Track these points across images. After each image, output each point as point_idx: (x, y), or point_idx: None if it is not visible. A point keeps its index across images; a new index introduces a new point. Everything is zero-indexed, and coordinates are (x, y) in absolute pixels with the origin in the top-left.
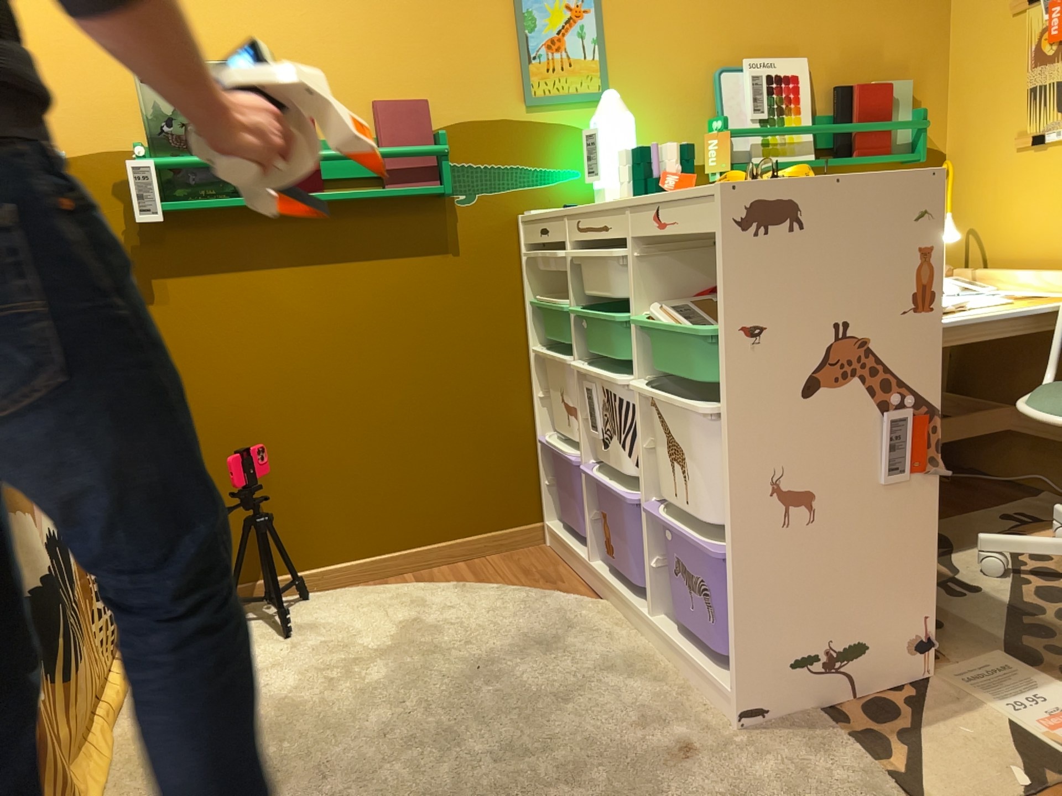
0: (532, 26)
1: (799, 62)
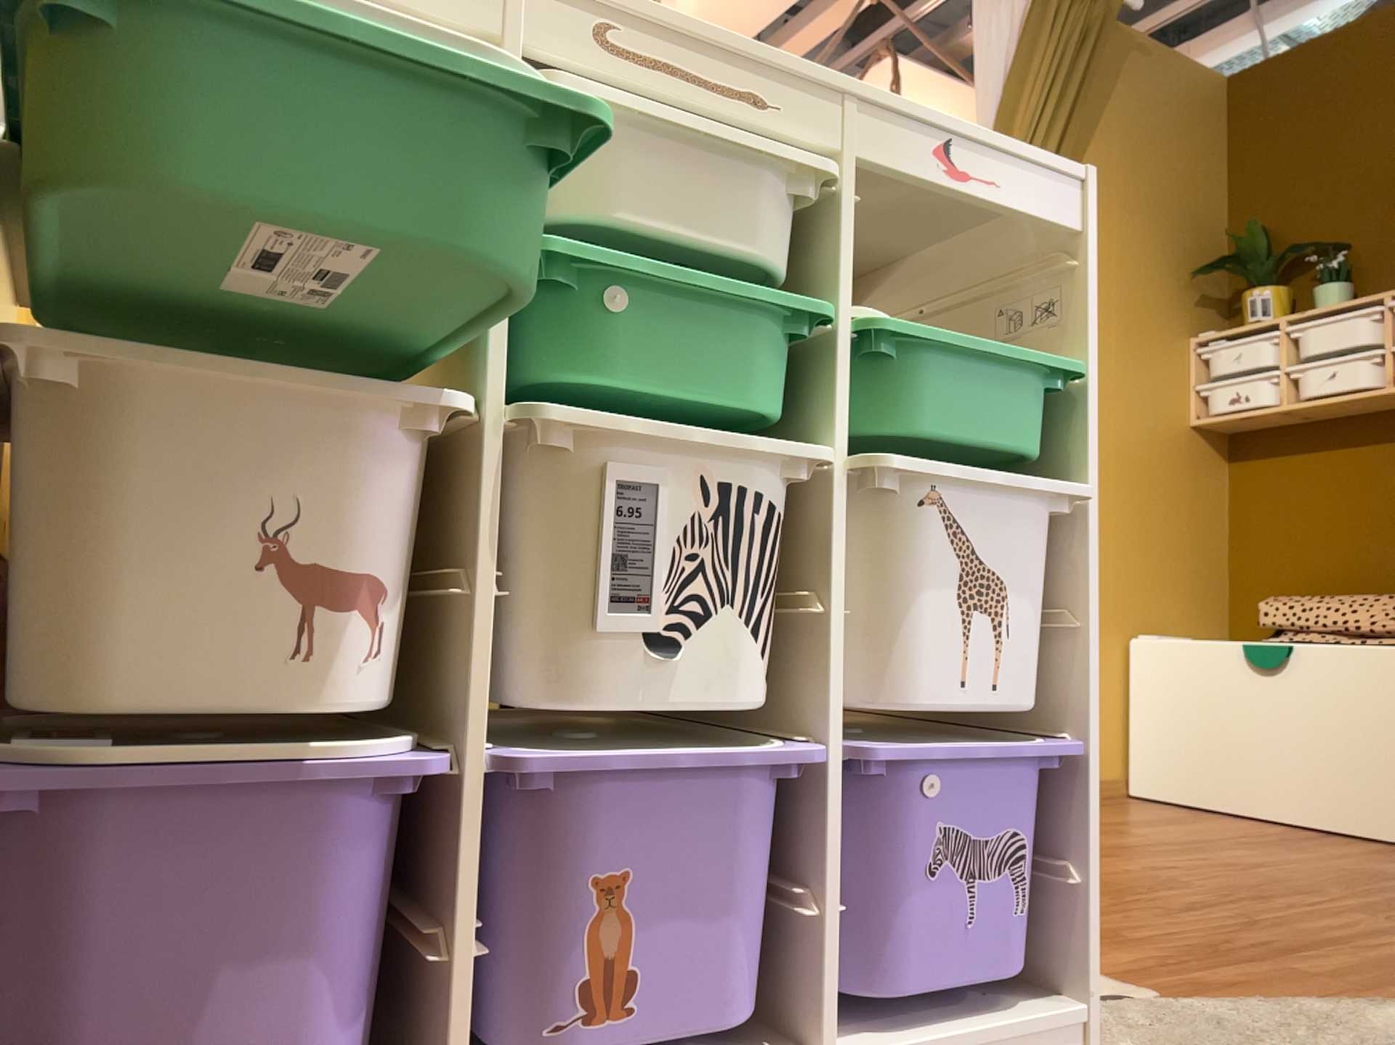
0: None
1: None
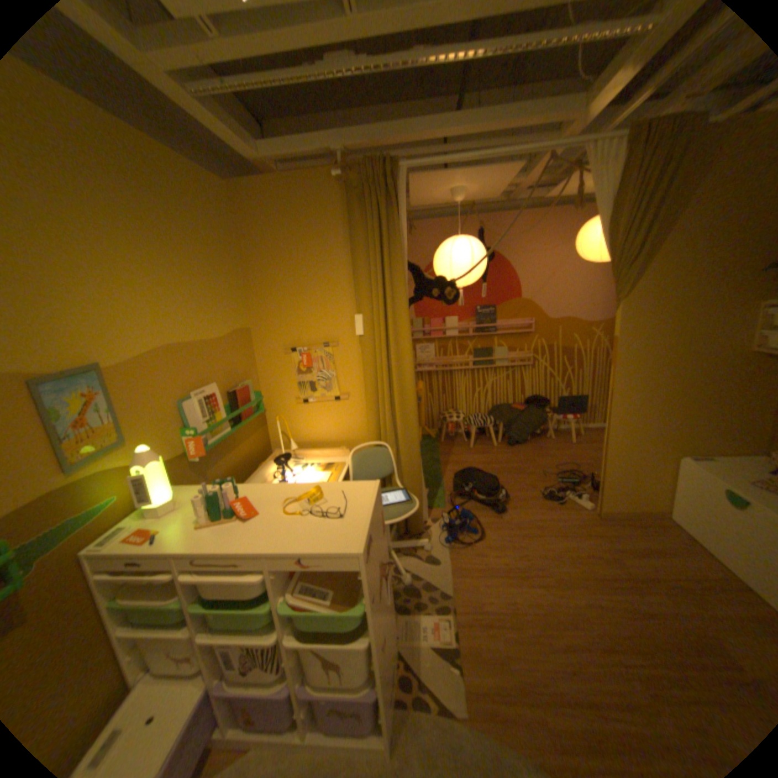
0: (57, 417)
1: (213, 385)
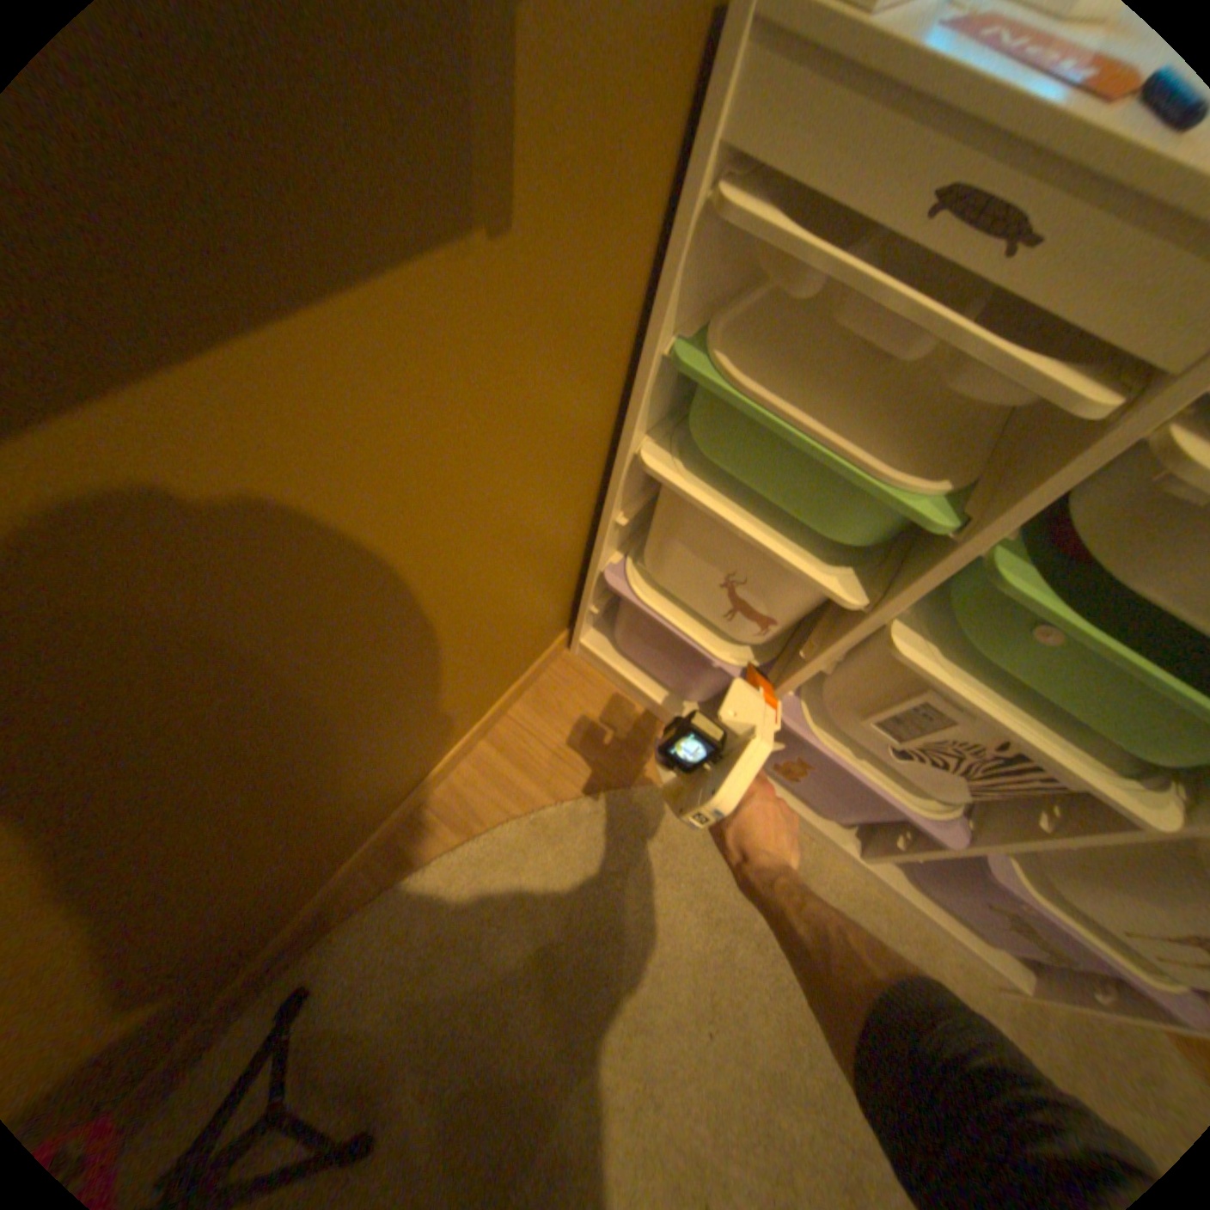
0: None
1: None
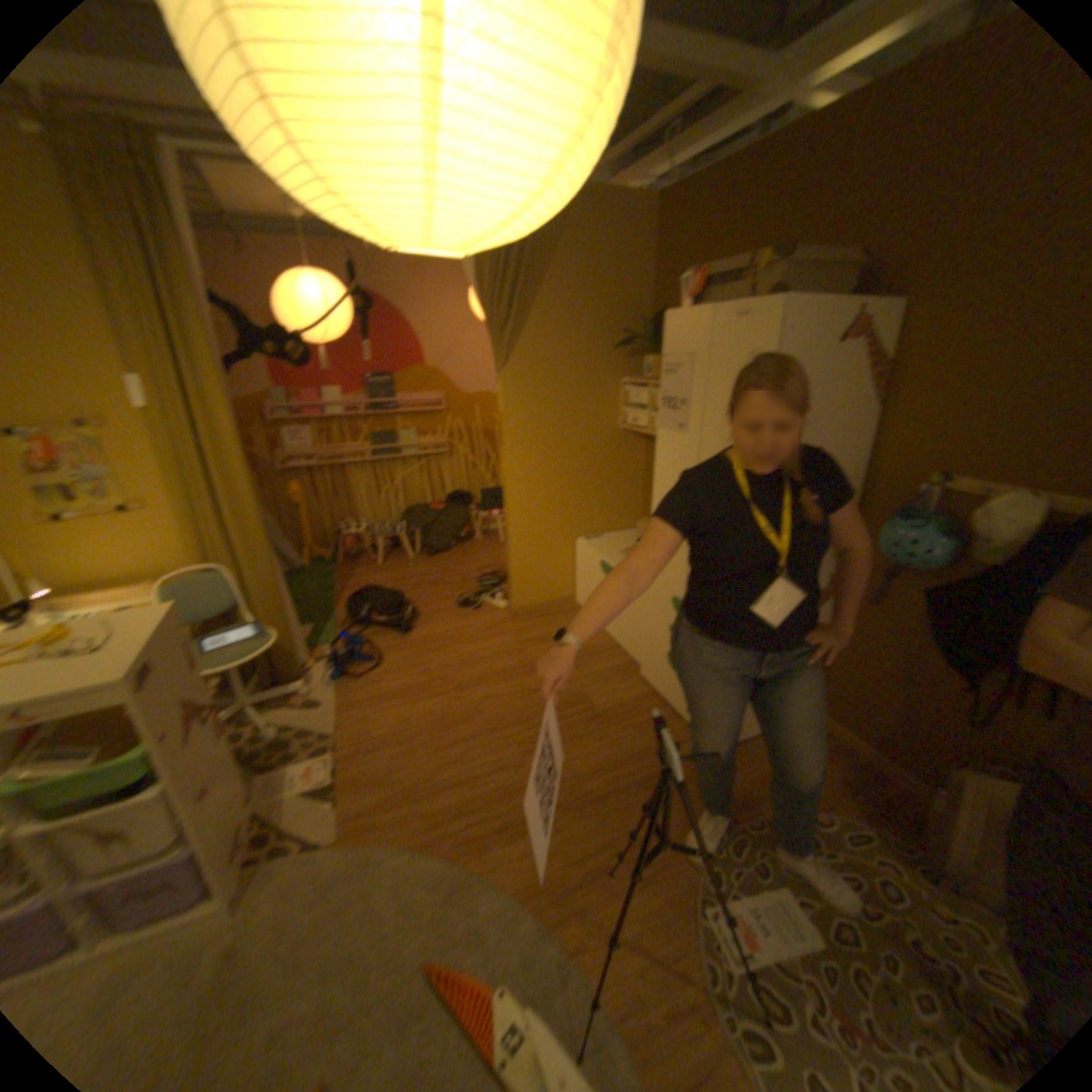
0: None
1: None
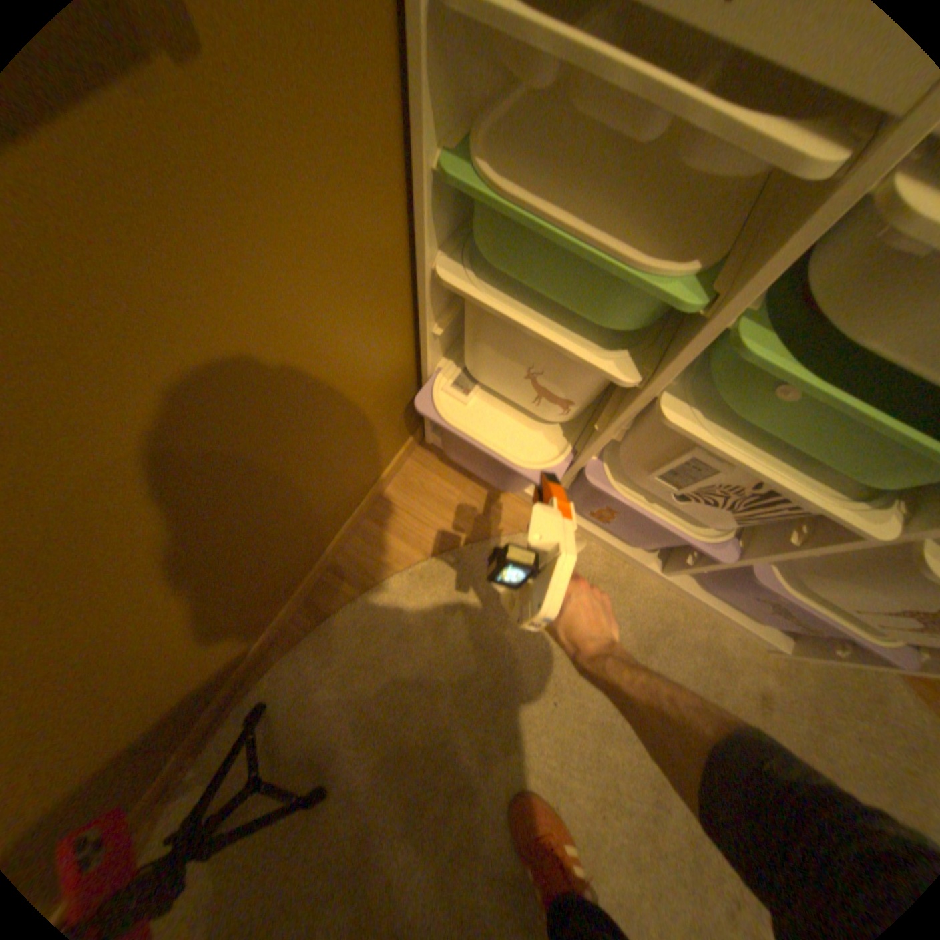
0: None
1: None
